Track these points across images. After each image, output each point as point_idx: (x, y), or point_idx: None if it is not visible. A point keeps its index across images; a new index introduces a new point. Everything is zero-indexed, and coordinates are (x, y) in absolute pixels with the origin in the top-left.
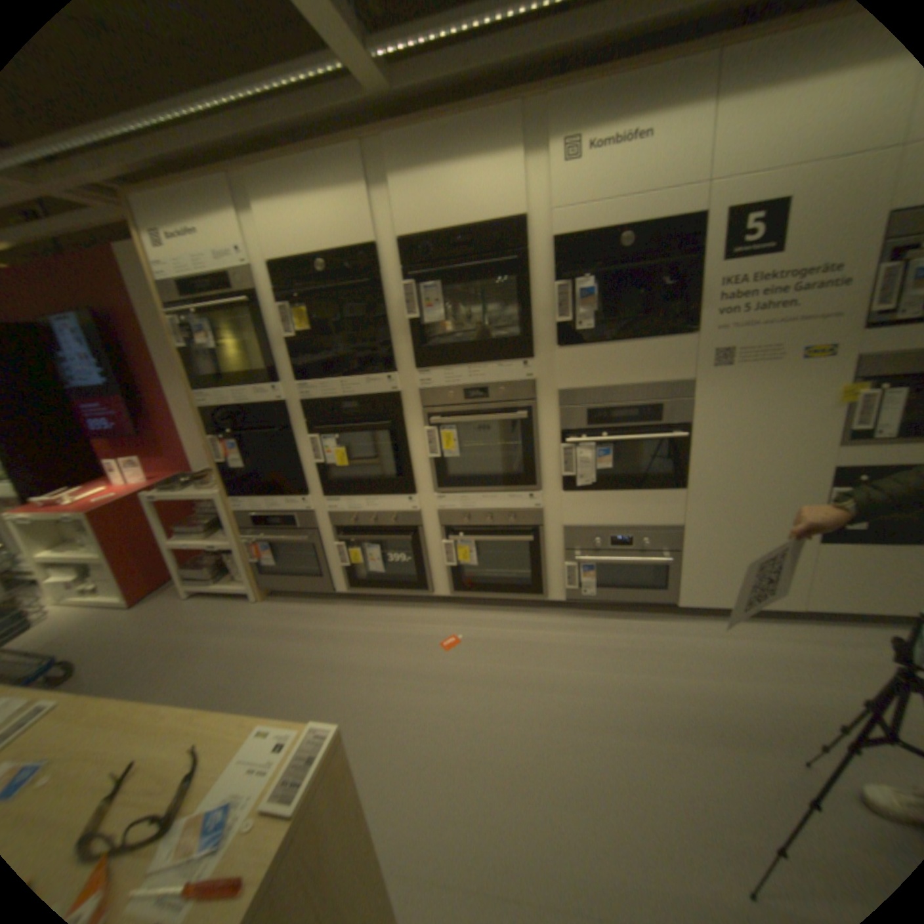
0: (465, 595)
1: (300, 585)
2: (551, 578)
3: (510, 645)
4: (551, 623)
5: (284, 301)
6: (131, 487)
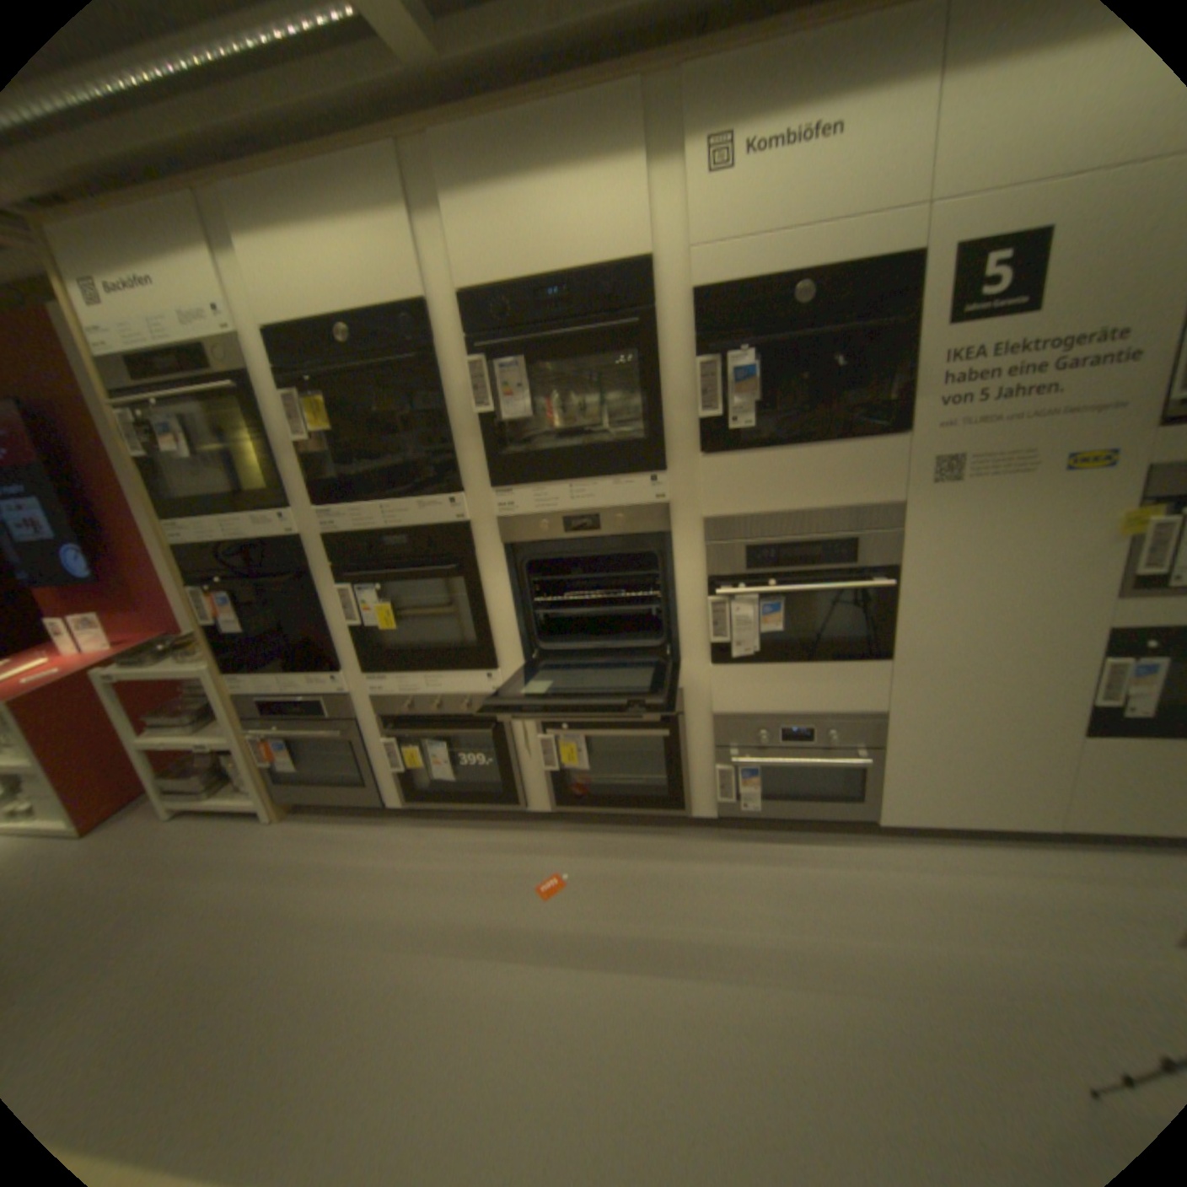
0: (575, 811)
1: (336, 797)
2: (698, 786)
3: (639, 888)
4: (698, 850)
5: (293, 387)
6: (92, 655)
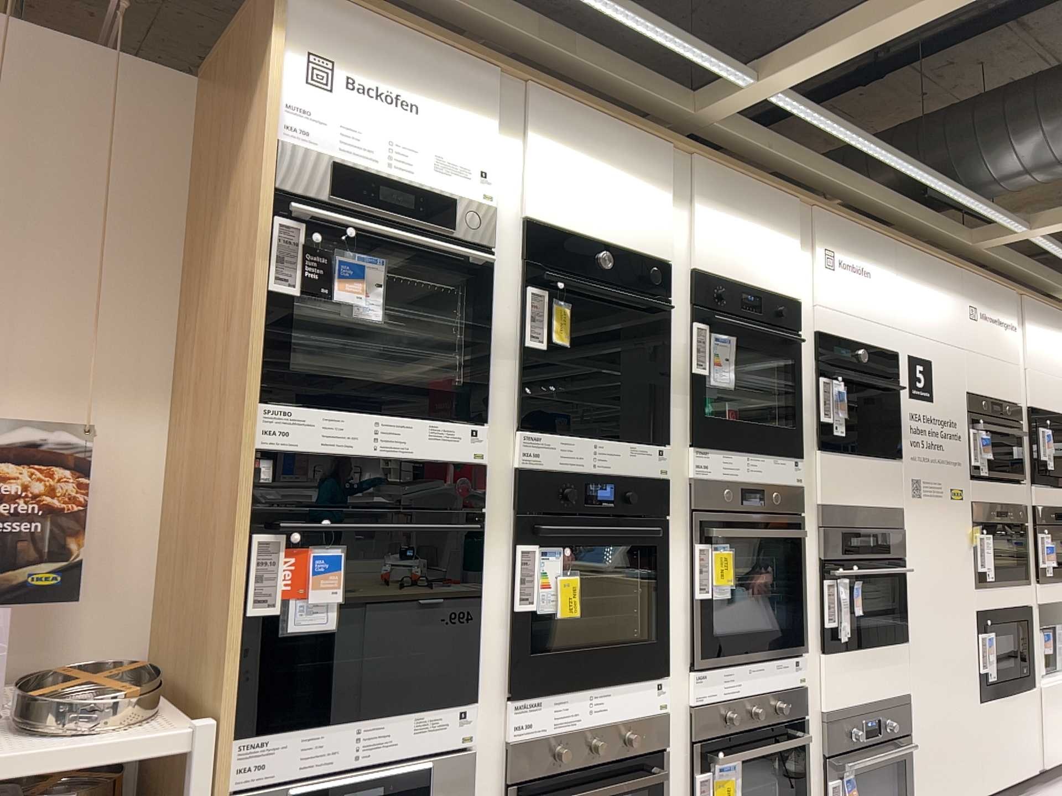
0: None
1: None
2: None
3: None
4: None
5: (544, 291)
6: None
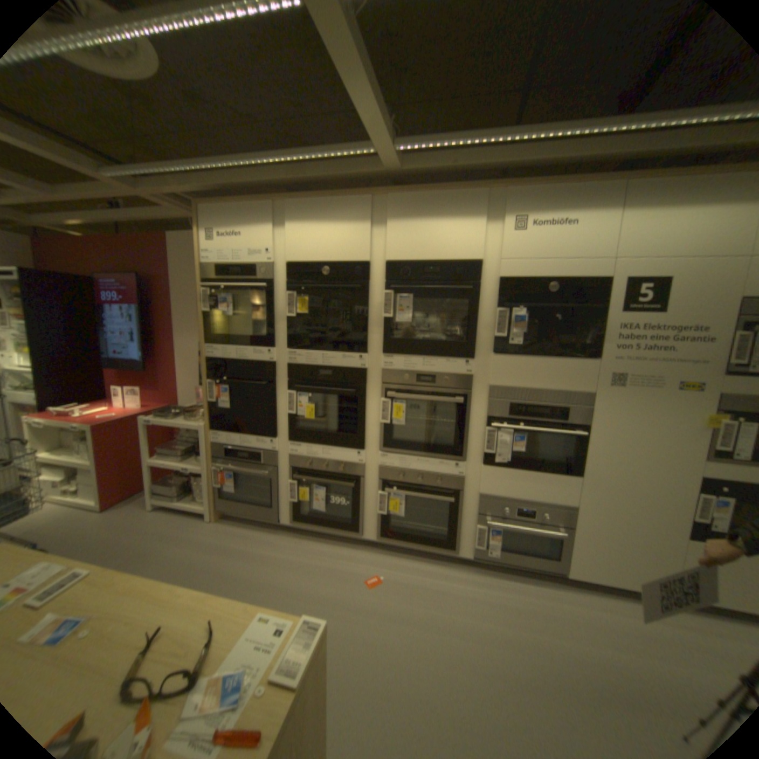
0: (390, 542)
1: (252, 512)
2: (465, 538)
3: (425, 592)
4: (460, 577)
5: (295, 291)
6: (131, 410)
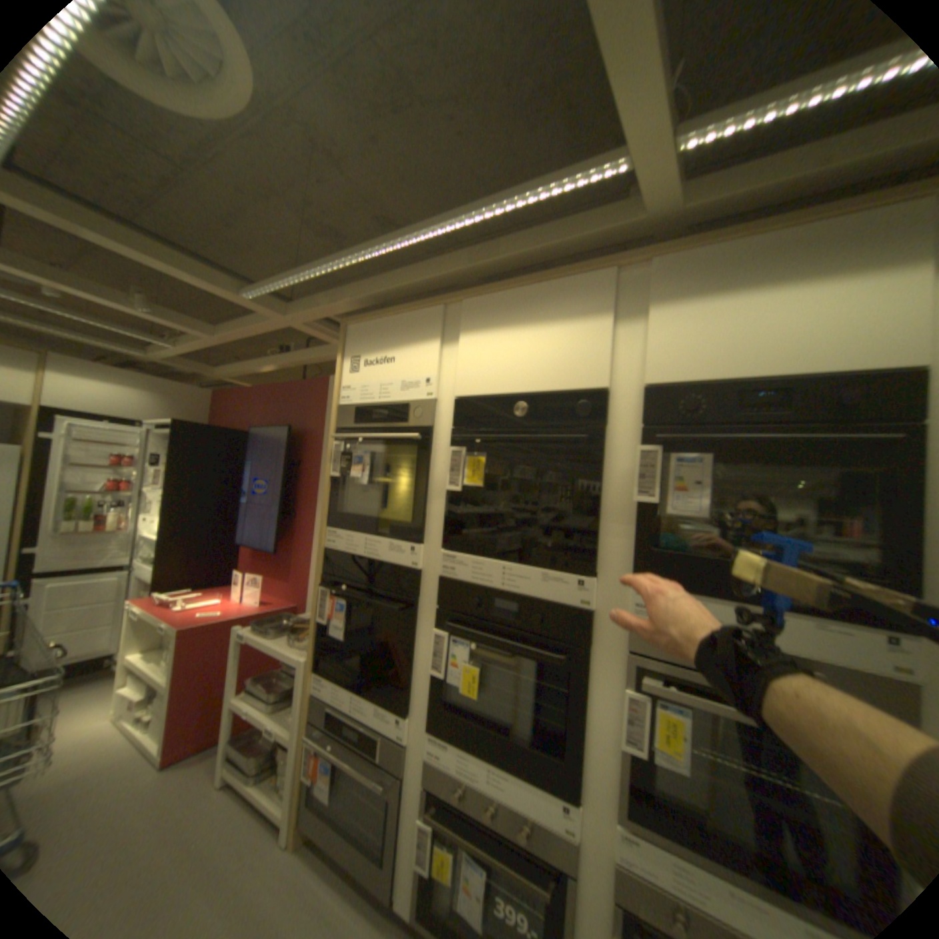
0: None
1: (352, 857)
2: None
3: None
4: None
5: (464, 445)
6: (246, 608)
